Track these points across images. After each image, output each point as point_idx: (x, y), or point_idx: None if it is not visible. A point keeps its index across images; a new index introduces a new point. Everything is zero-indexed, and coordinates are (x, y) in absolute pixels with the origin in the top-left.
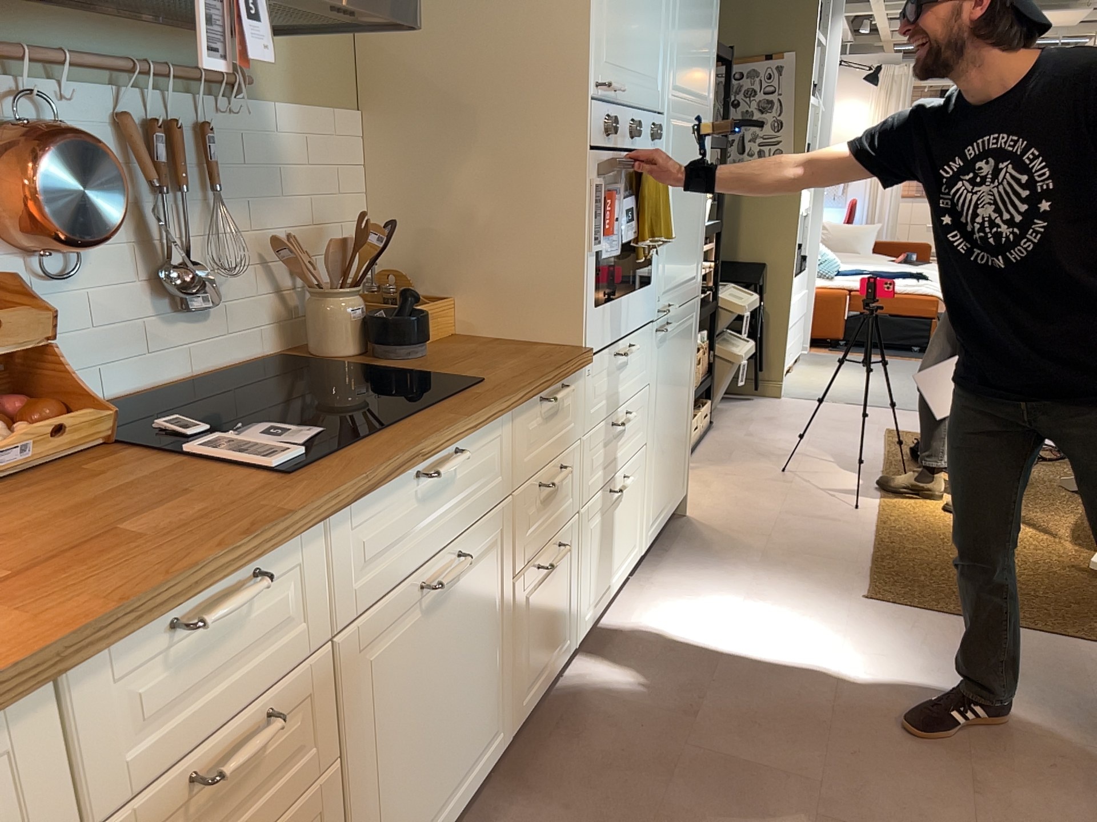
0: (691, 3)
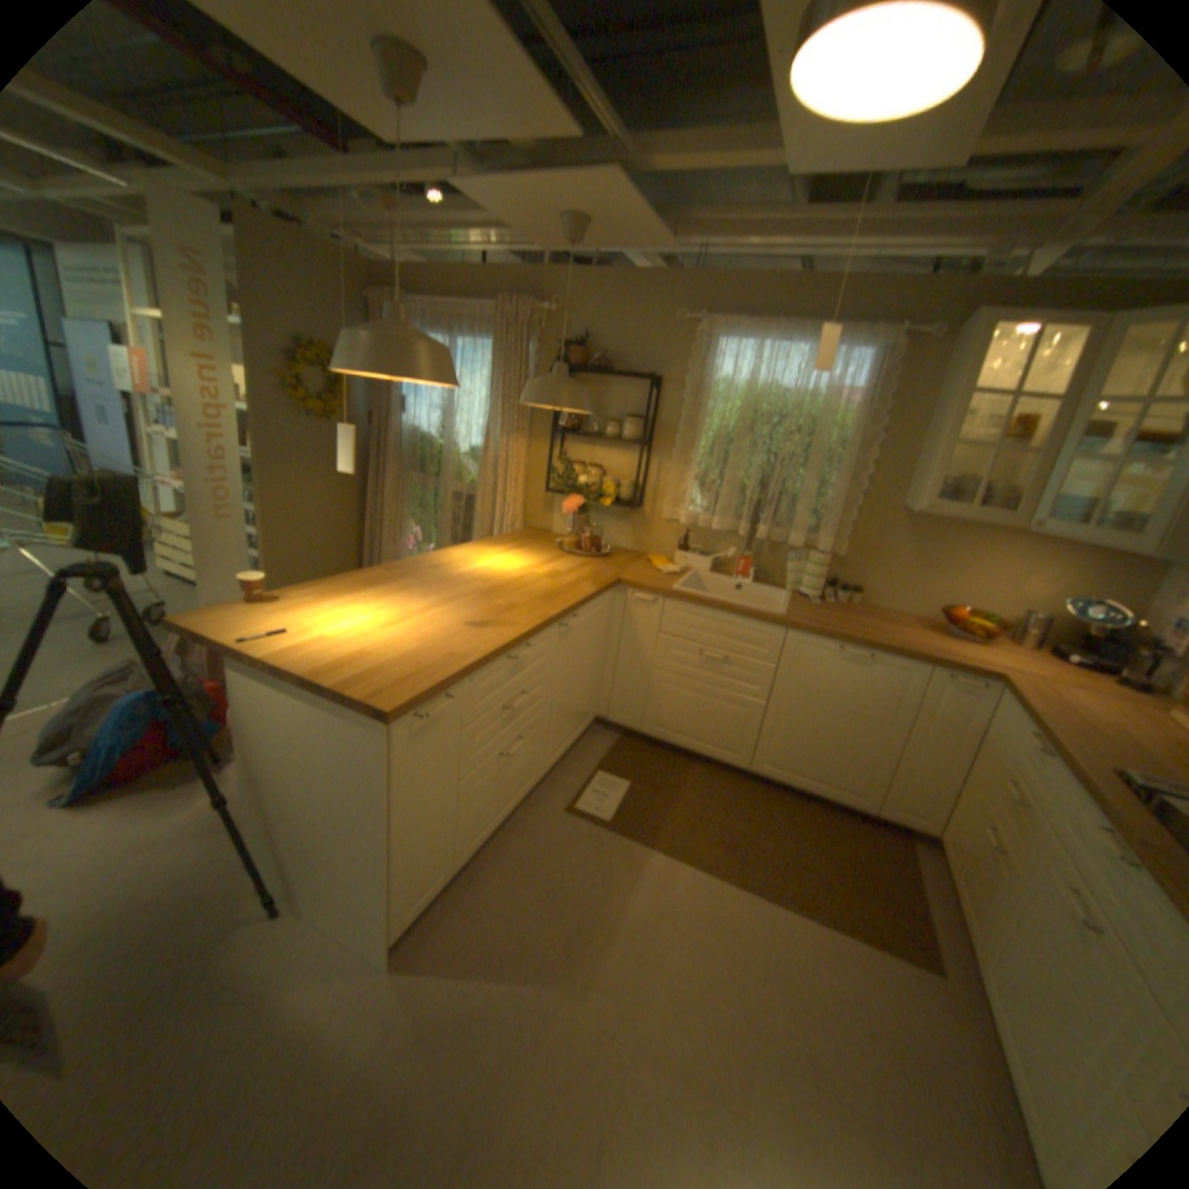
0: None
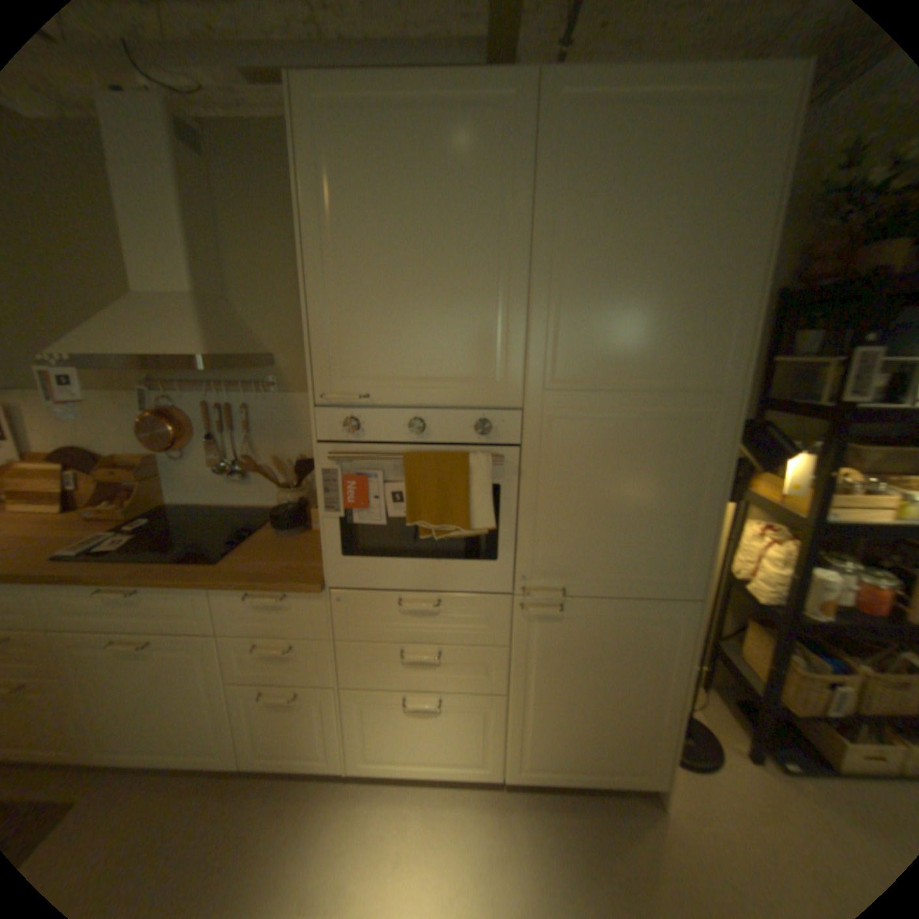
0: (610, 281)
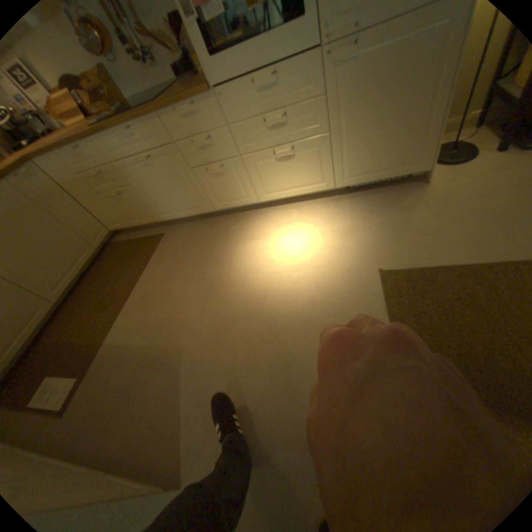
0: None
